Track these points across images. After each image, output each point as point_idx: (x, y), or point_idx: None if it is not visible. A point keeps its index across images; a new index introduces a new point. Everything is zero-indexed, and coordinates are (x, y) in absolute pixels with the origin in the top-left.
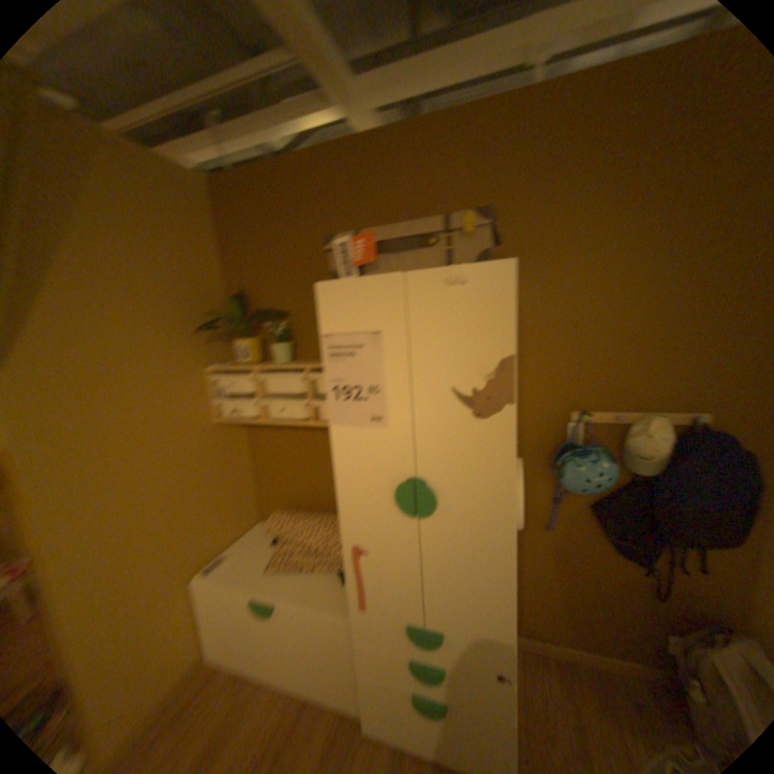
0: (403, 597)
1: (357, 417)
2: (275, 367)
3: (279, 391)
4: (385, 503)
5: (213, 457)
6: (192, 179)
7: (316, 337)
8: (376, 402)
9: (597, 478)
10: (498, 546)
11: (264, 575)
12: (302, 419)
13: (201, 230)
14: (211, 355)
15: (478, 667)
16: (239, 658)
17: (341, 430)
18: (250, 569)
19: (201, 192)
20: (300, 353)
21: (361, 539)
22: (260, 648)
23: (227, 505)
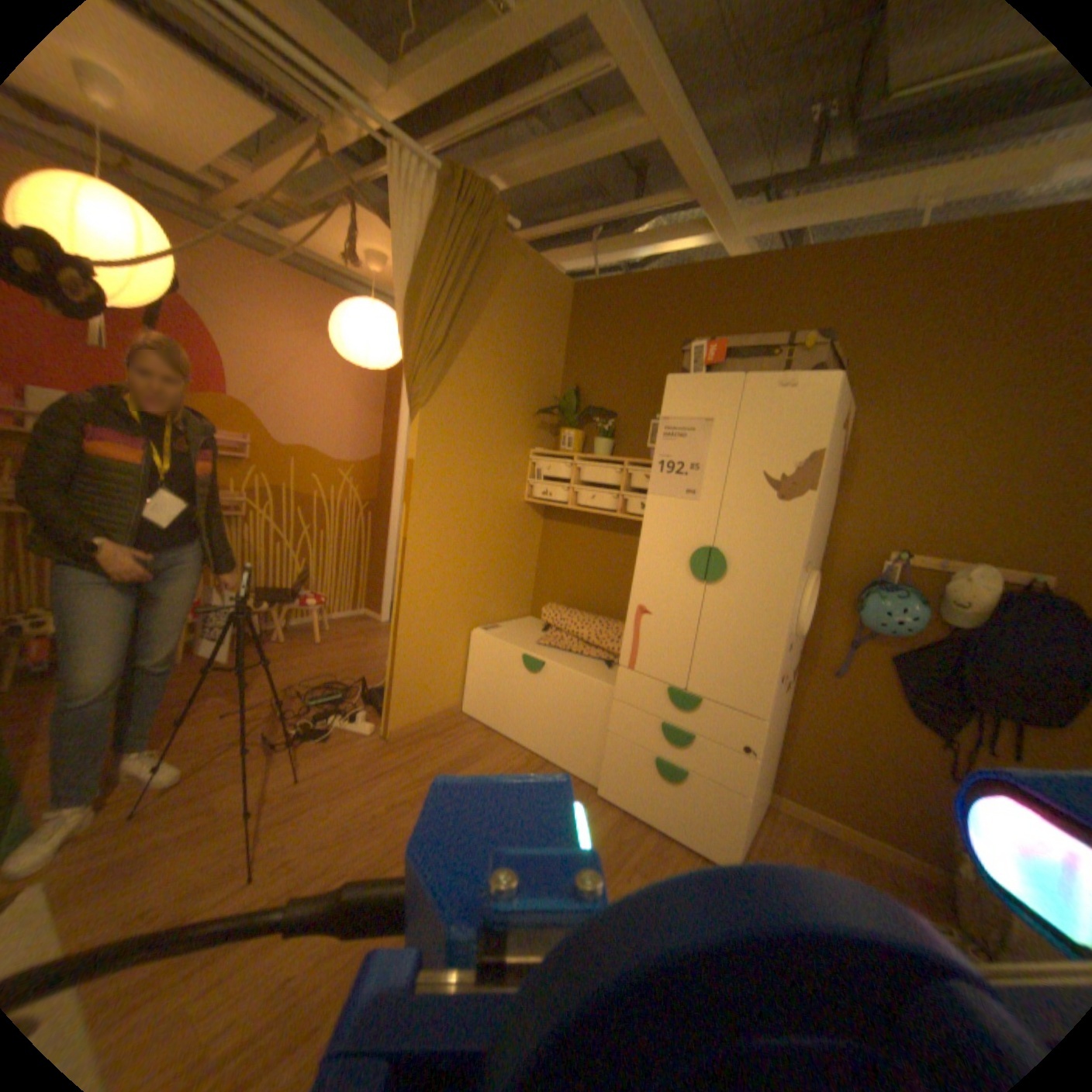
0: (672, 656)
1: (673, 487)
2: (597, 455)
3: (593, 478)
4: (678, 566)
5: (514, 531)
6: (566, 281)
7: (638, 439)
8: (694, 476)
9: (899, 612)
10: (772, 616)
11: (535, 643)
12: (608, 508)
13: (560, 326)
14: (538, 438)
15: (726, 734)
16: (495, 708)
17: (656, 498)
18: (522, 636)
19: (569, 293)
20: (619, 452)
21: (647, 597)
22: (518, 700)
23: (511, 580)
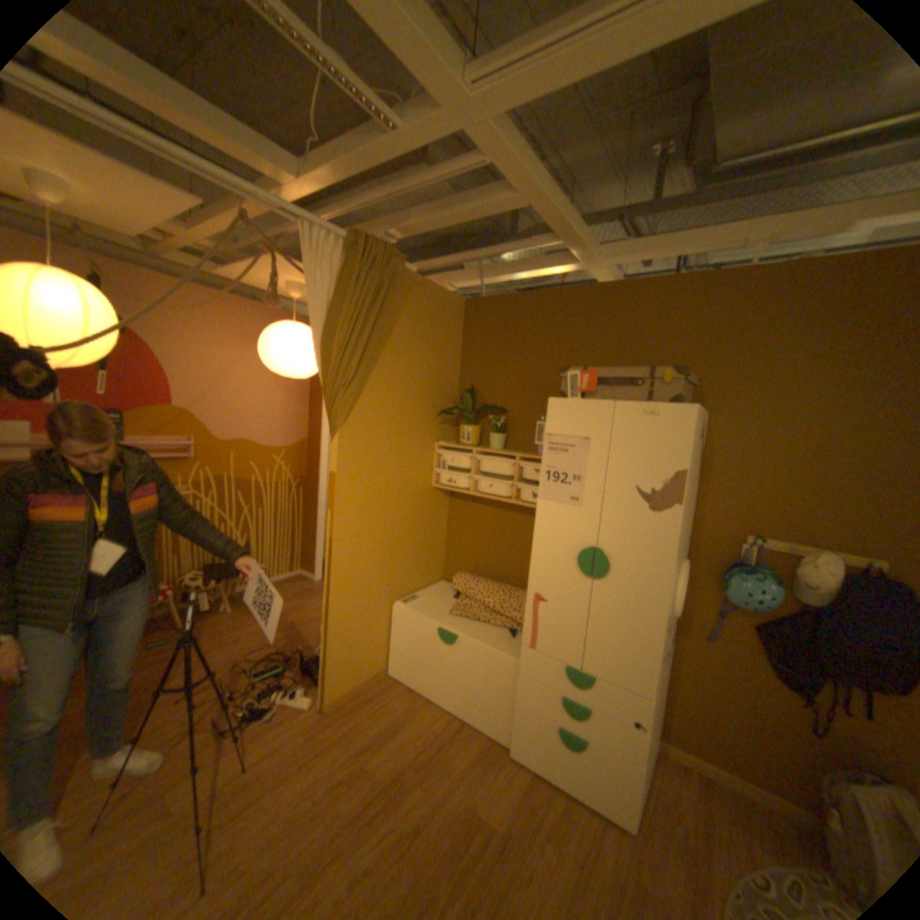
0: (569, 641)
1: (561, 495)
2: (493, 451)
3: (492, 470)
4: (569, 563)
5: (427, 513)
6: (458, 301)
7: (528, 433)
8: (577, 487)
9: (760, 594)
10: (653, 612)
11: (451, 615)
12: (506, 496)
13: (455, 339)
14: (442, 433)
15: (621, 712)
16: (419, 674)
17: (547, 503)
18: (439, 608)
19: (462, 310)
20: (512, 444)
21: (544, 588)
22: (439, 669)
23: (427, 555)
